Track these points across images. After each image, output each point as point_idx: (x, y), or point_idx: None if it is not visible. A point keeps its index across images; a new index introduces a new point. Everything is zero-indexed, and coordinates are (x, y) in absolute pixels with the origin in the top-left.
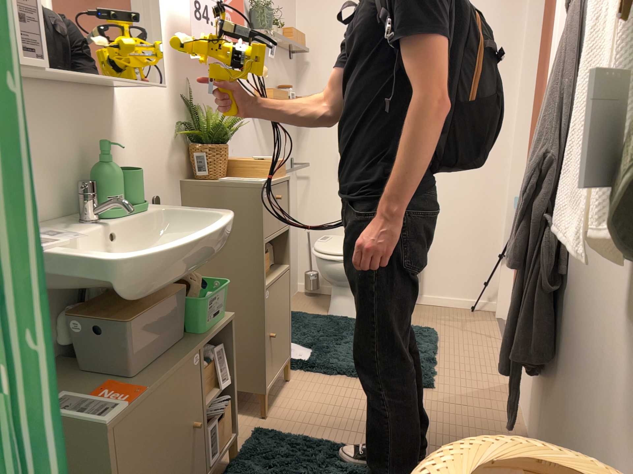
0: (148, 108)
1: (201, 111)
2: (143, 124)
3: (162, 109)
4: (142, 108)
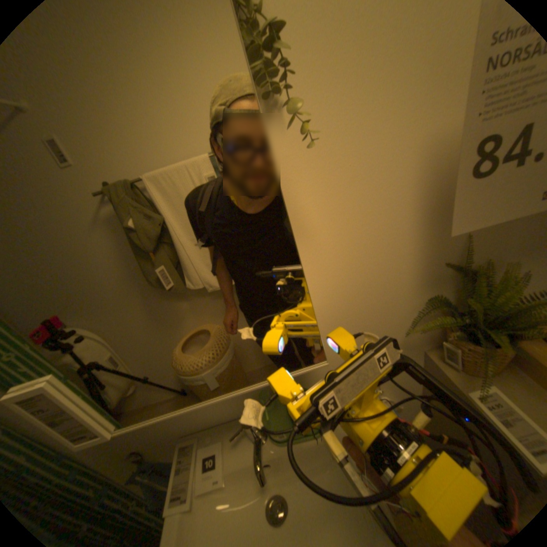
0: (365, 305)
1: (493, 263)
2: (354, 323)
3: (392, 296)
4: (352, 309)
